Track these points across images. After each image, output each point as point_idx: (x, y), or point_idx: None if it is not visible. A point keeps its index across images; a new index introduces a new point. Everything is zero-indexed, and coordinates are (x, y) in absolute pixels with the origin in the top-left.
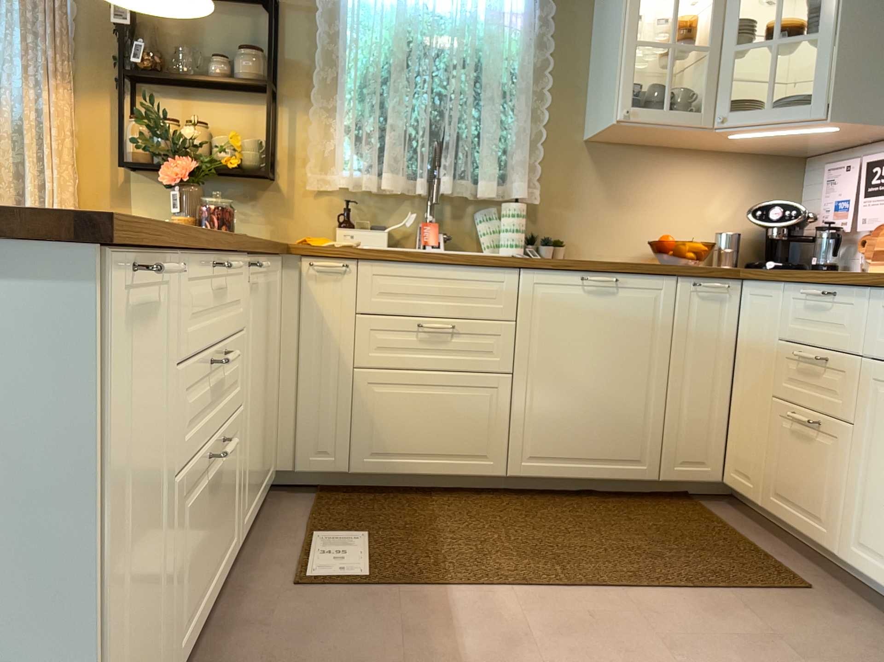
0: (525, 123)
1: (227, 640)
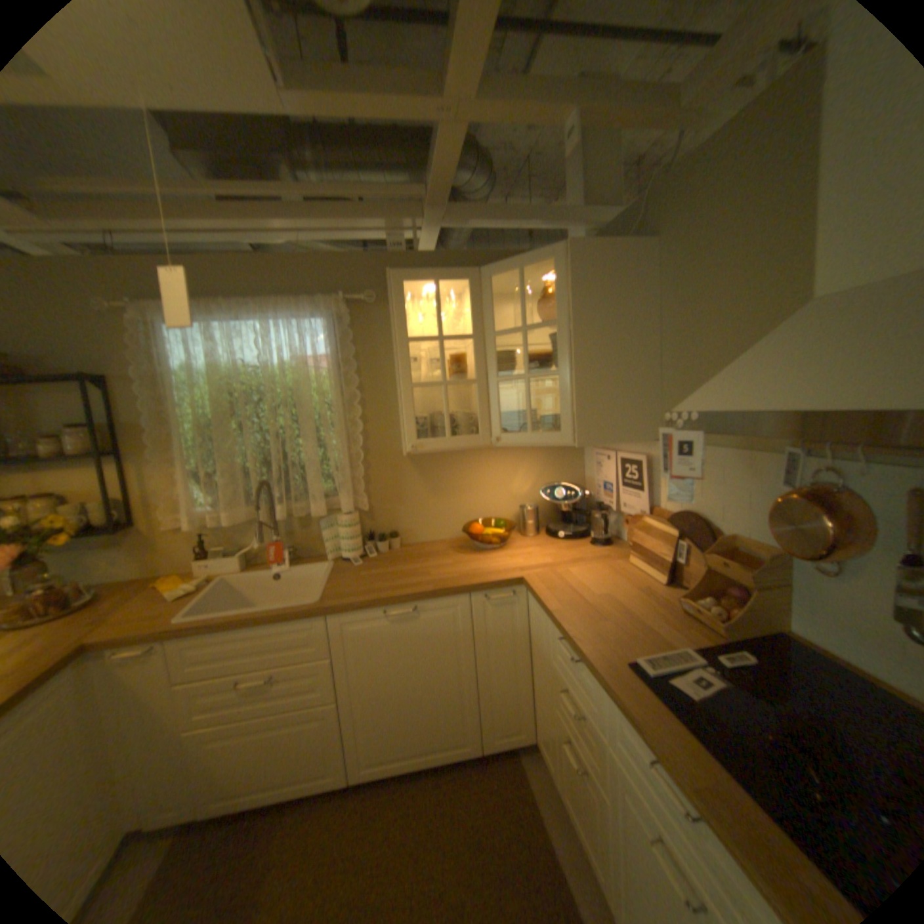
0: (345, 448)
1: None
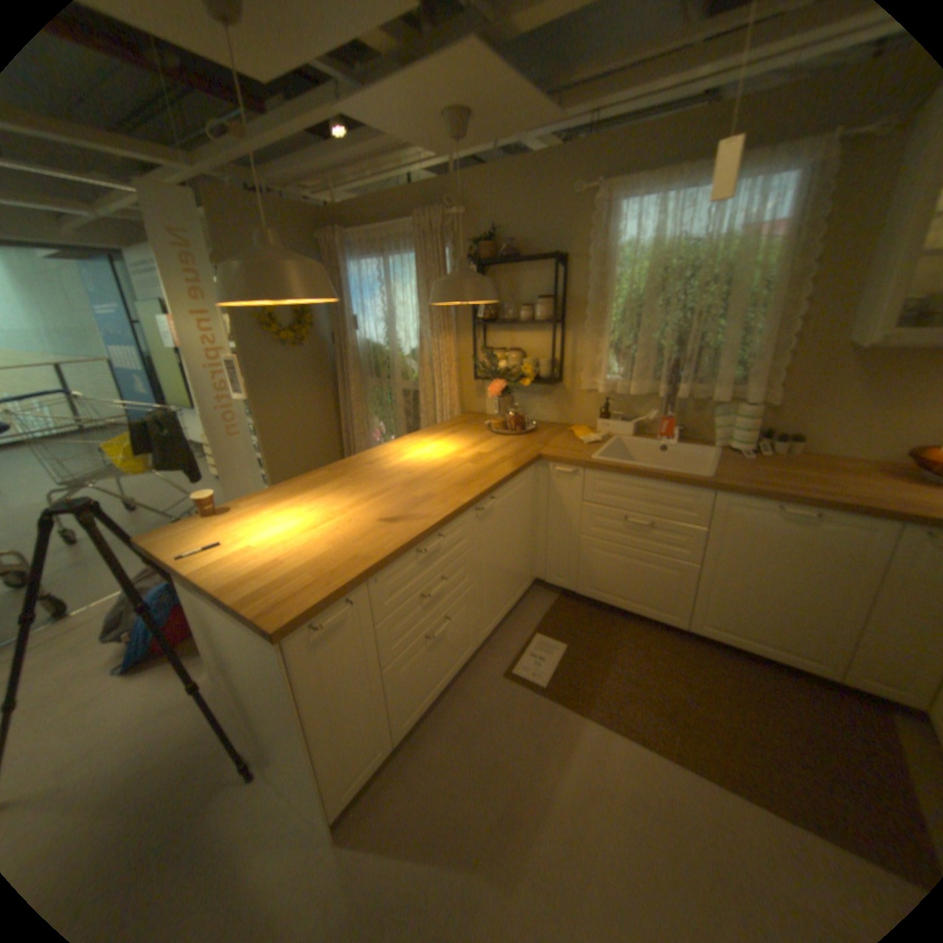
0: (773, 332)
1: (455, 703)
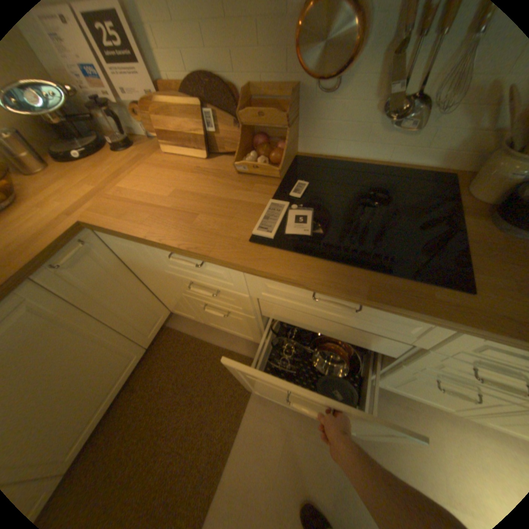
0: None
1: None
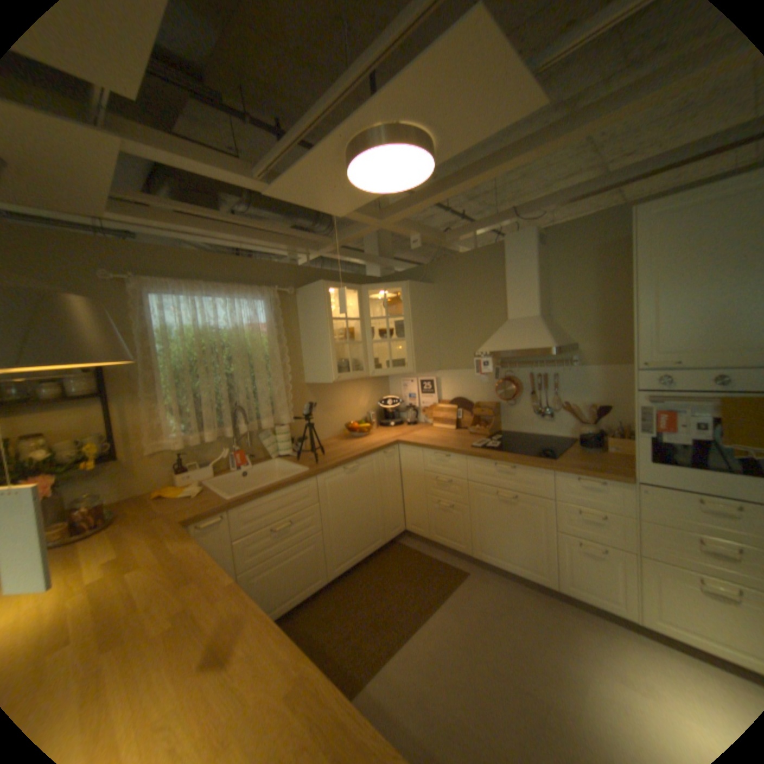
0: (277, 384)
1: None
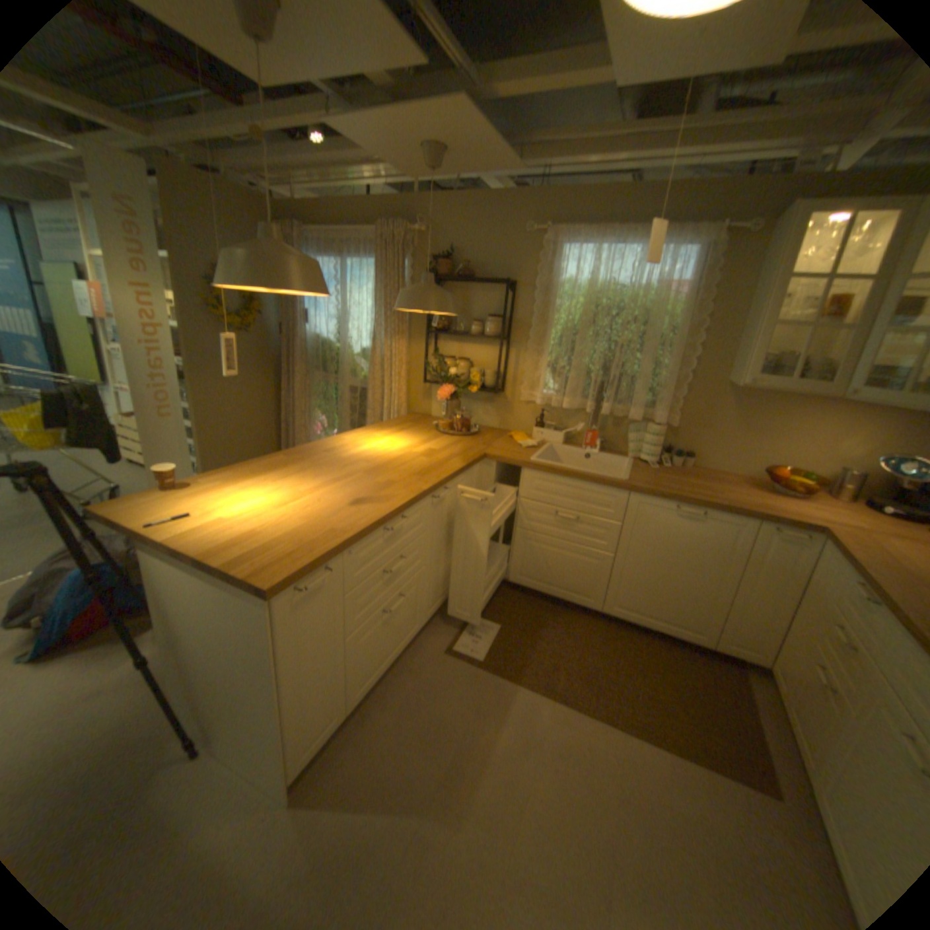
0: (676, 368)
1: (401, 678)
